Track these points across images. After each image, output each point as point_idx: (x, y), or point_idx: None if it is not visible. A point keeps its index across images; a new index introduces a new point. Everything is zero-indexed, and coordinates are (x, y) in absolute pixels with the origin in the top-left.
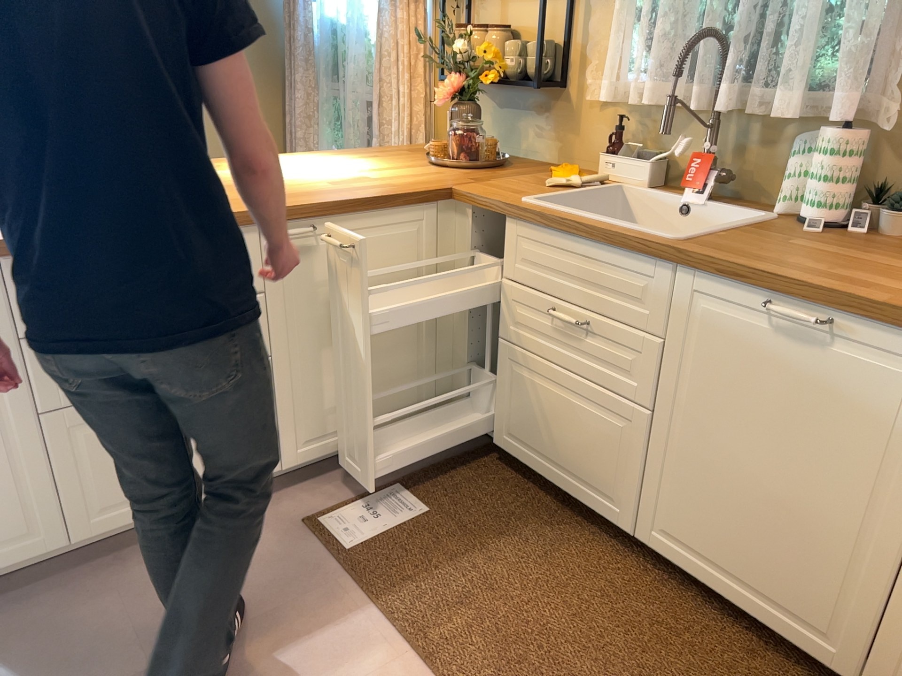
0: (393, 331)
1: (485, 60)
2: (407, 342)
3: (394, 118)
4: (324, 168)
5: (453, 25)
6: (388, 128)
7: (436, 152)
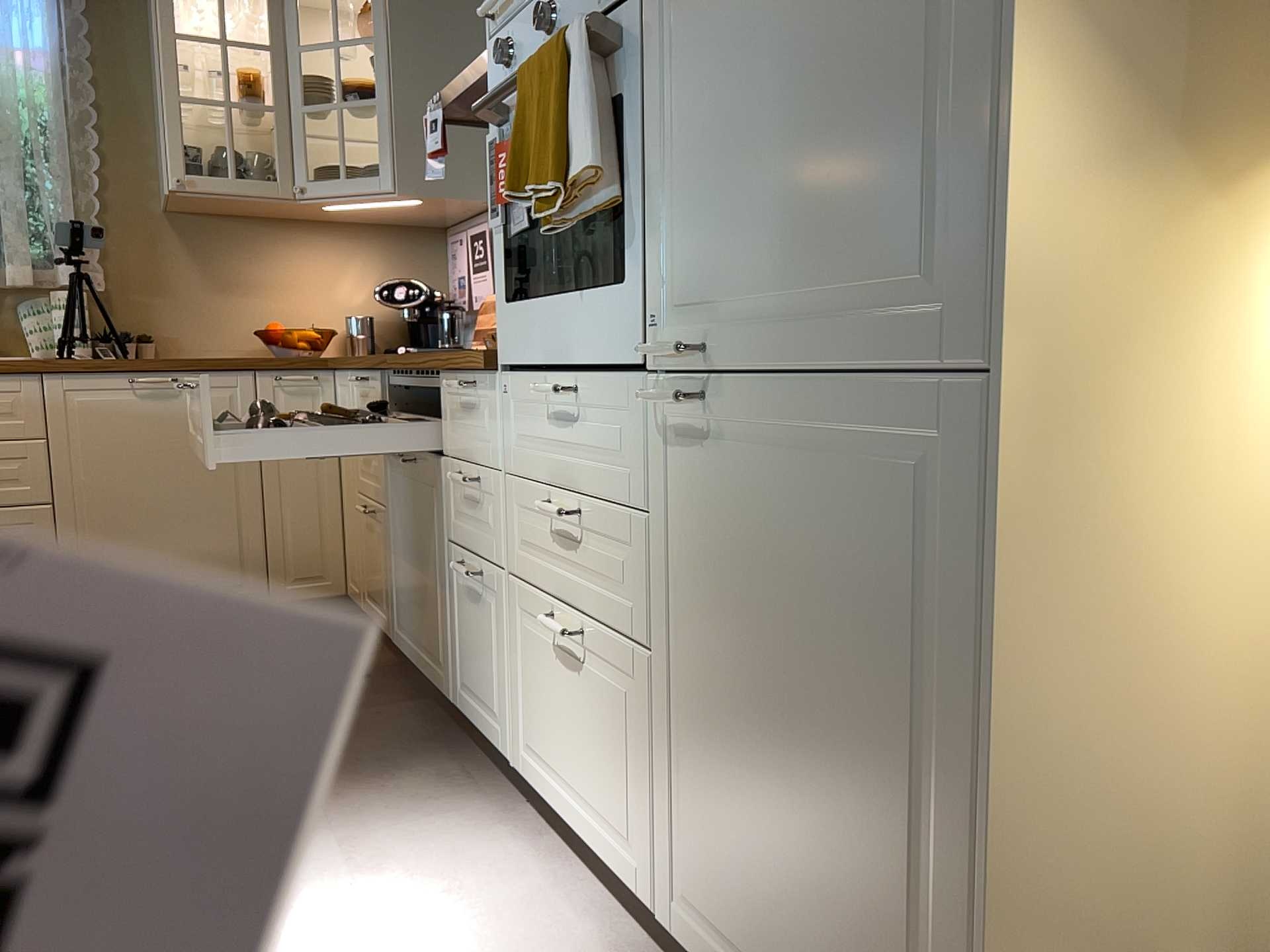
0: None
1: None
2: None
3: None
4: None
5: None
6: None
7: None
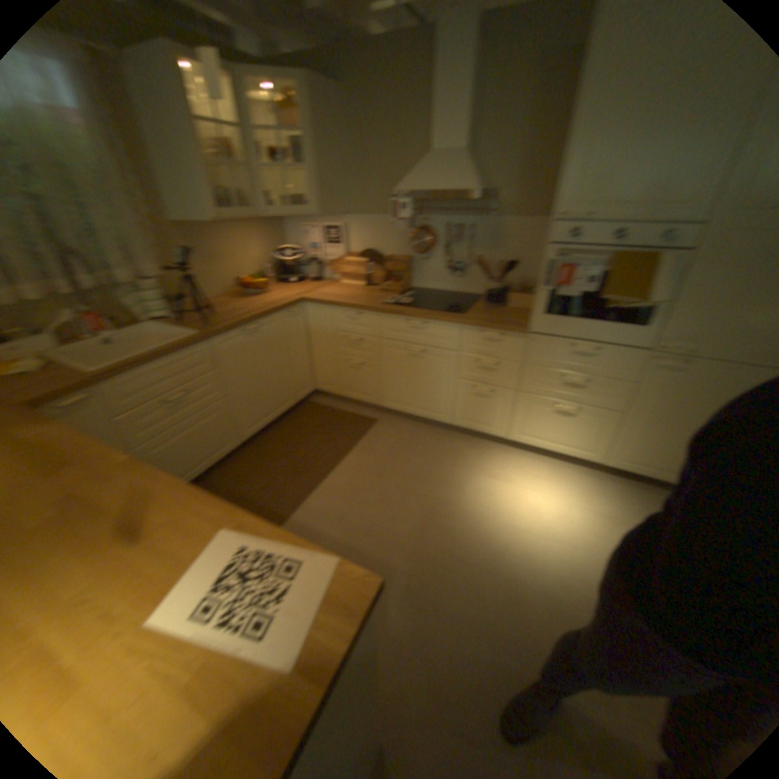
0: None
1: None
2: None
3: None
4: None
5: None
6: None
7: None
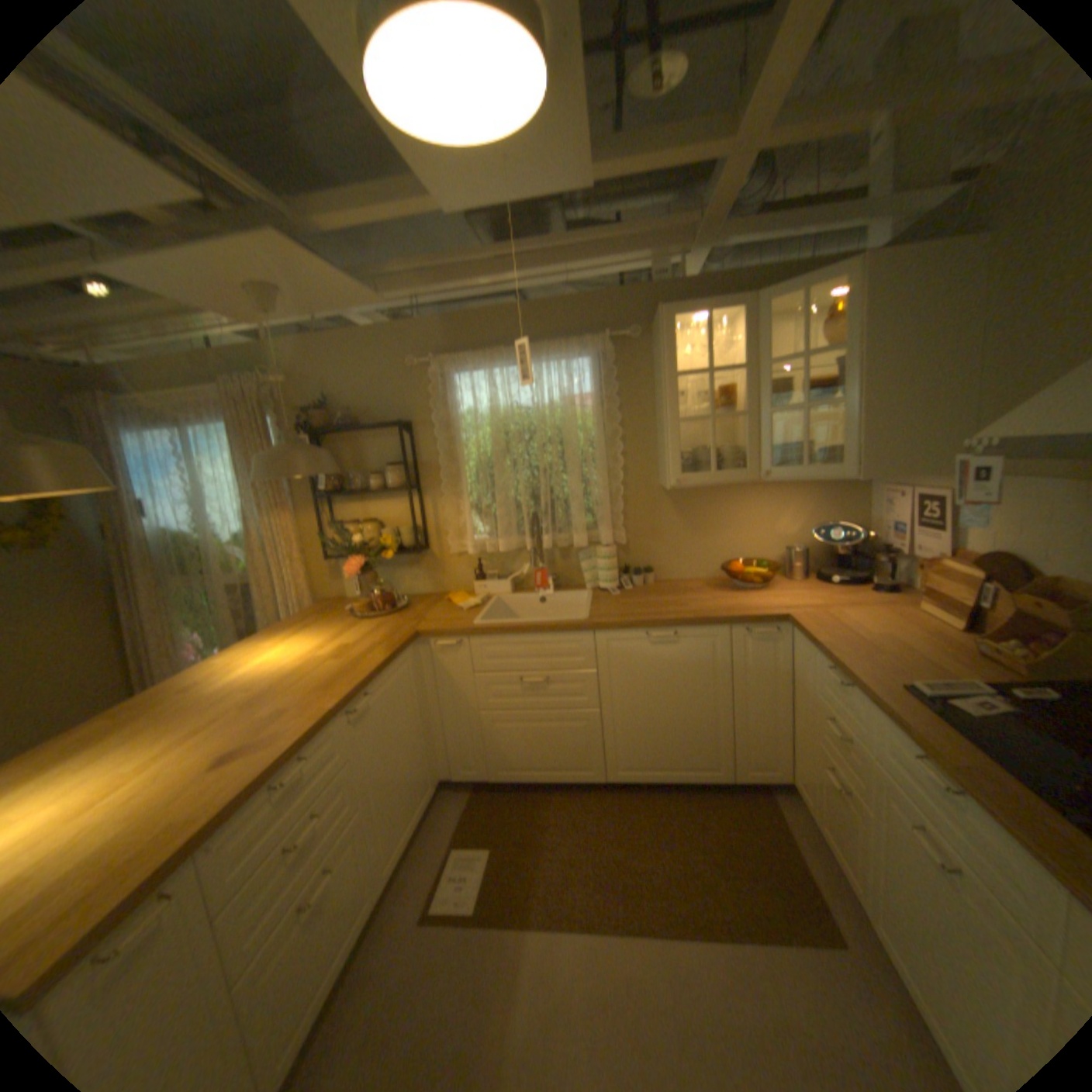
0: (410, 744)
1: (379, 544)
2: (416, 747)
3: (272, 593)
4: (294, 651)
5: (338, 525)
6: (268, 602)
7: (361, 610)
